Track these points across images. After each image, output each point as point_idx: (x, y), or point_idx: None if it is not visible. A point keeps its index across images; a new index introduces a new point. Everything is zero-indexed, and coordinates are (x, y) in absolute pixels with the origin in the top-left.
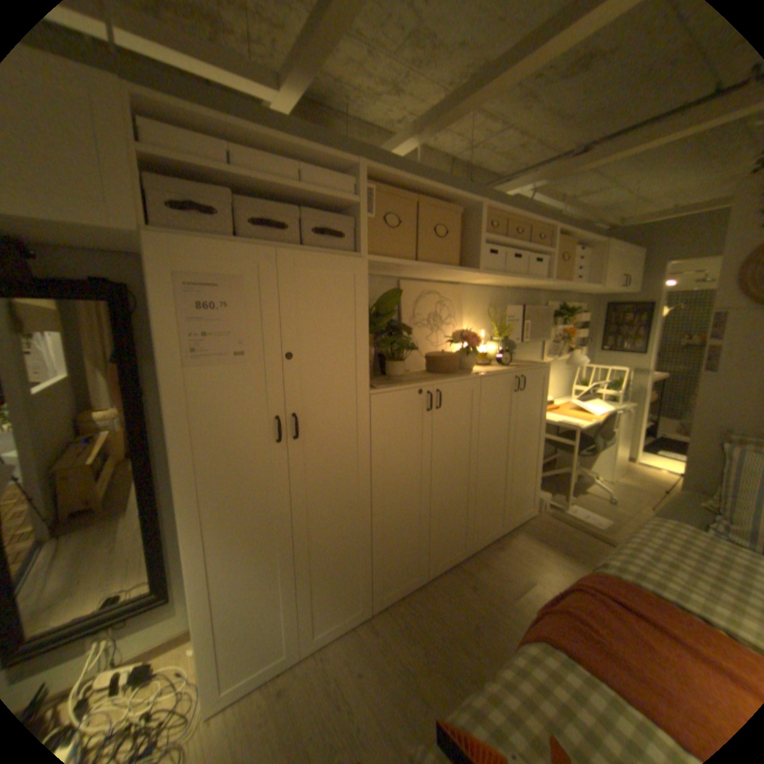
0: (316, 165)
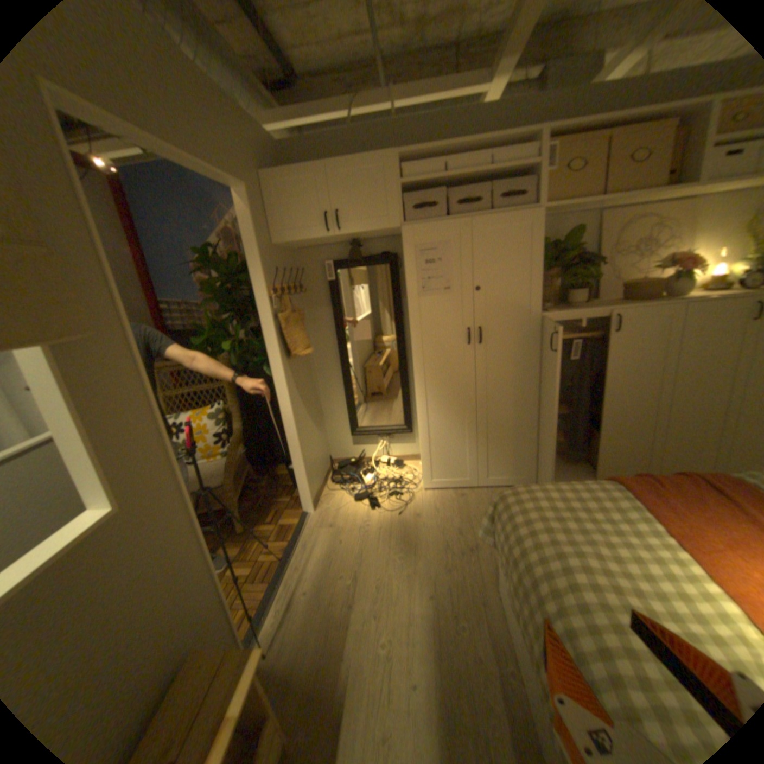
0: (508, 143)
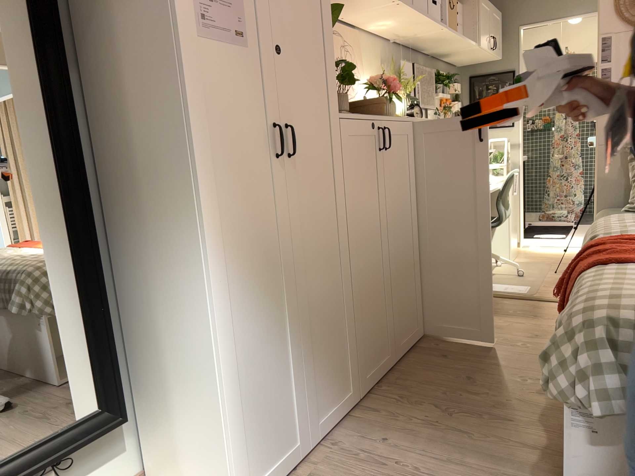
0: None
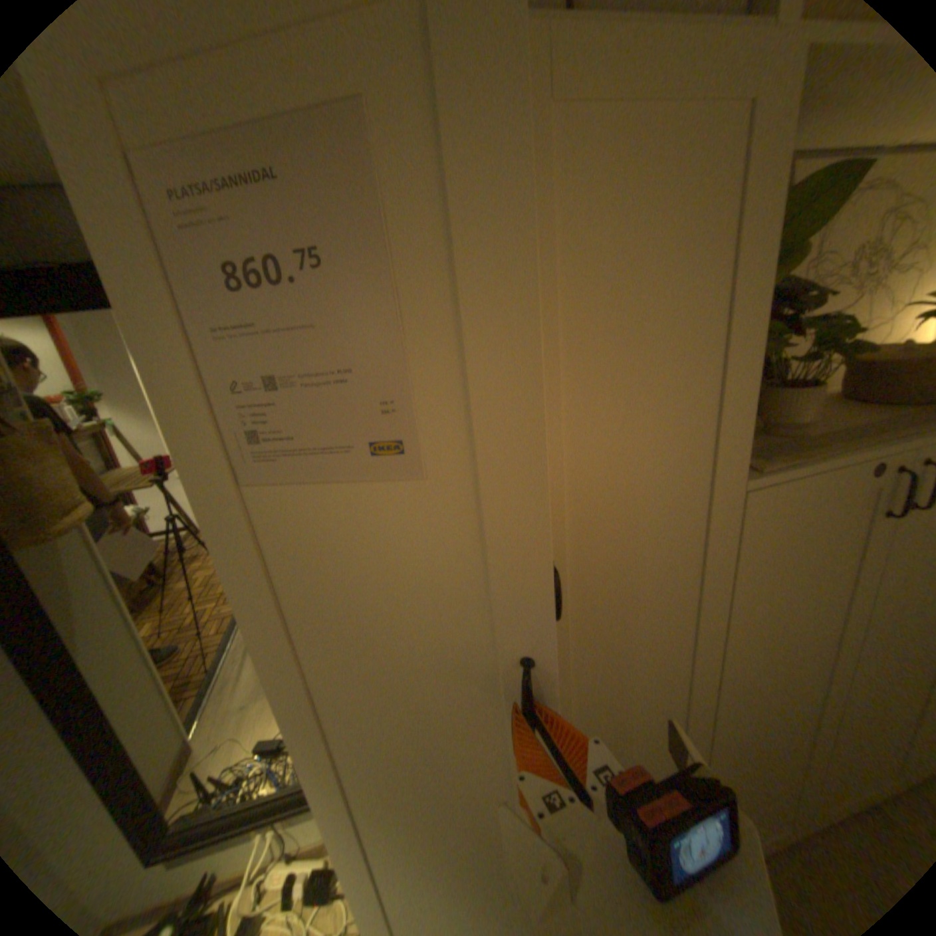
0: None
